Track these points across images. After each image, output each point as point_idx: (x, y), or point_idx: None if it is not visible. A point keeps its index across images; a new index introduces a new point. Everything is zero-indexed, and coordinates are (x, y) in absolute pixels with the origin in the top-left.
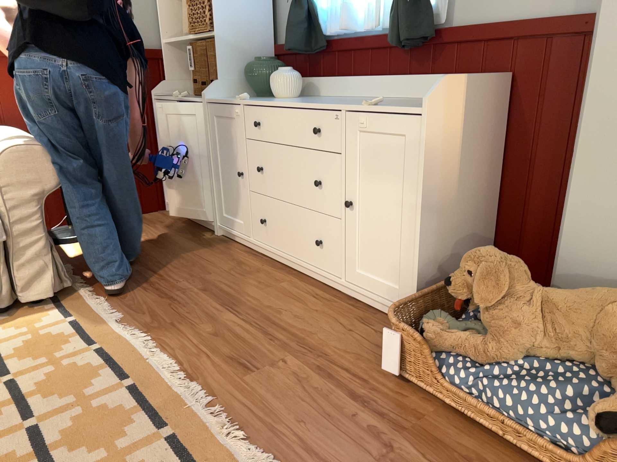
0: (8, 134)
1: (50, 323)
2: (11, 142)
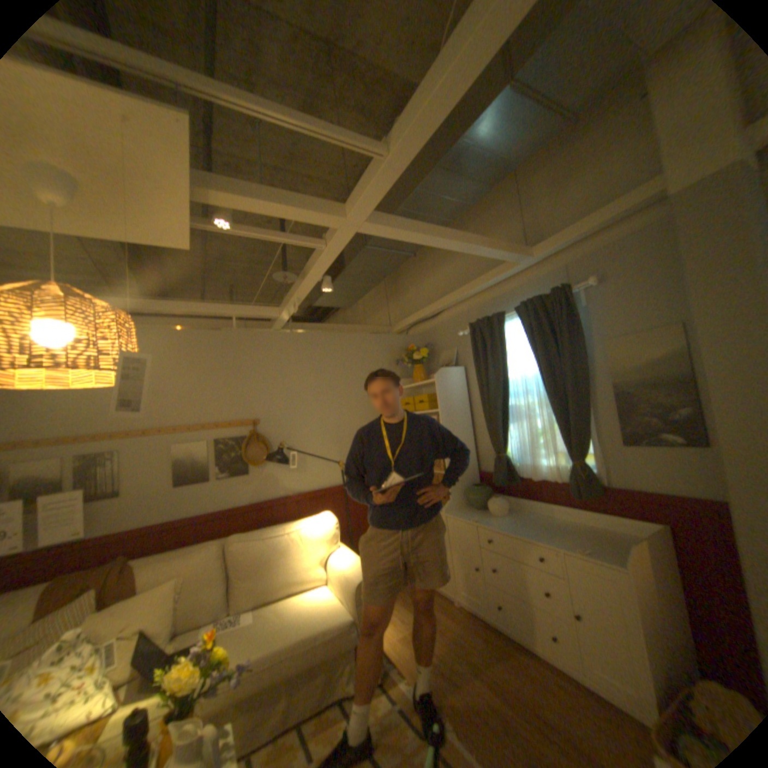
0: (341, 554)
1: (385, 713)
2: (356, 573)
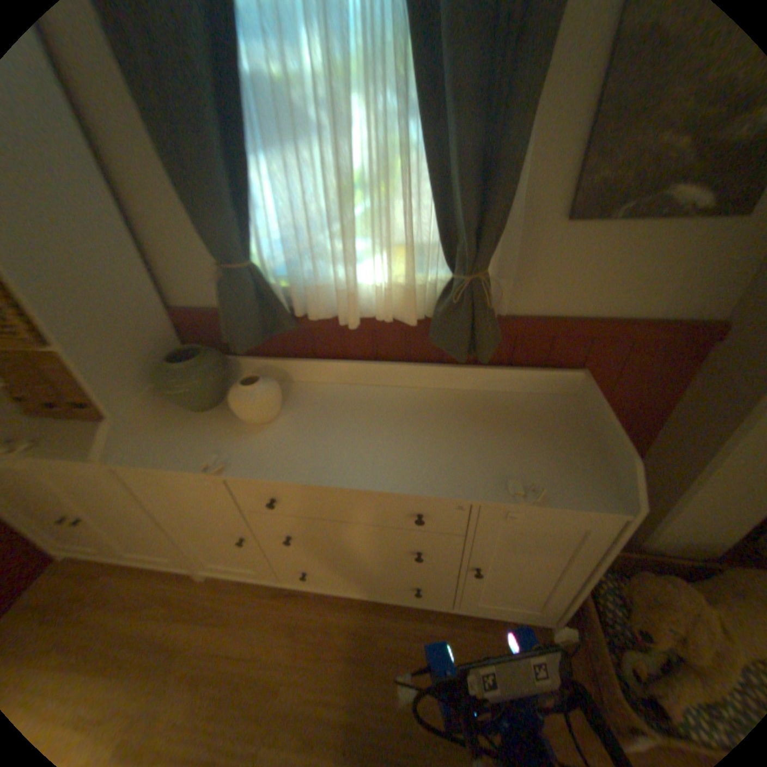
0: None
1: None
2: None
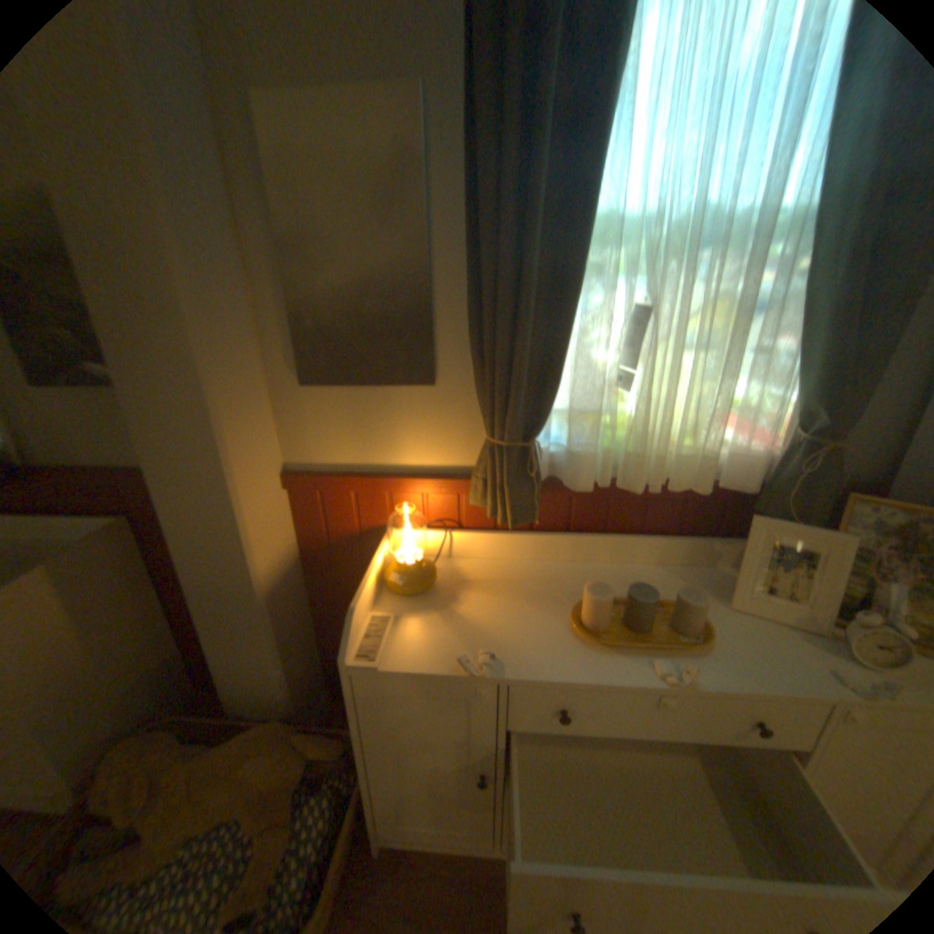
0: None
1: None
2: None
